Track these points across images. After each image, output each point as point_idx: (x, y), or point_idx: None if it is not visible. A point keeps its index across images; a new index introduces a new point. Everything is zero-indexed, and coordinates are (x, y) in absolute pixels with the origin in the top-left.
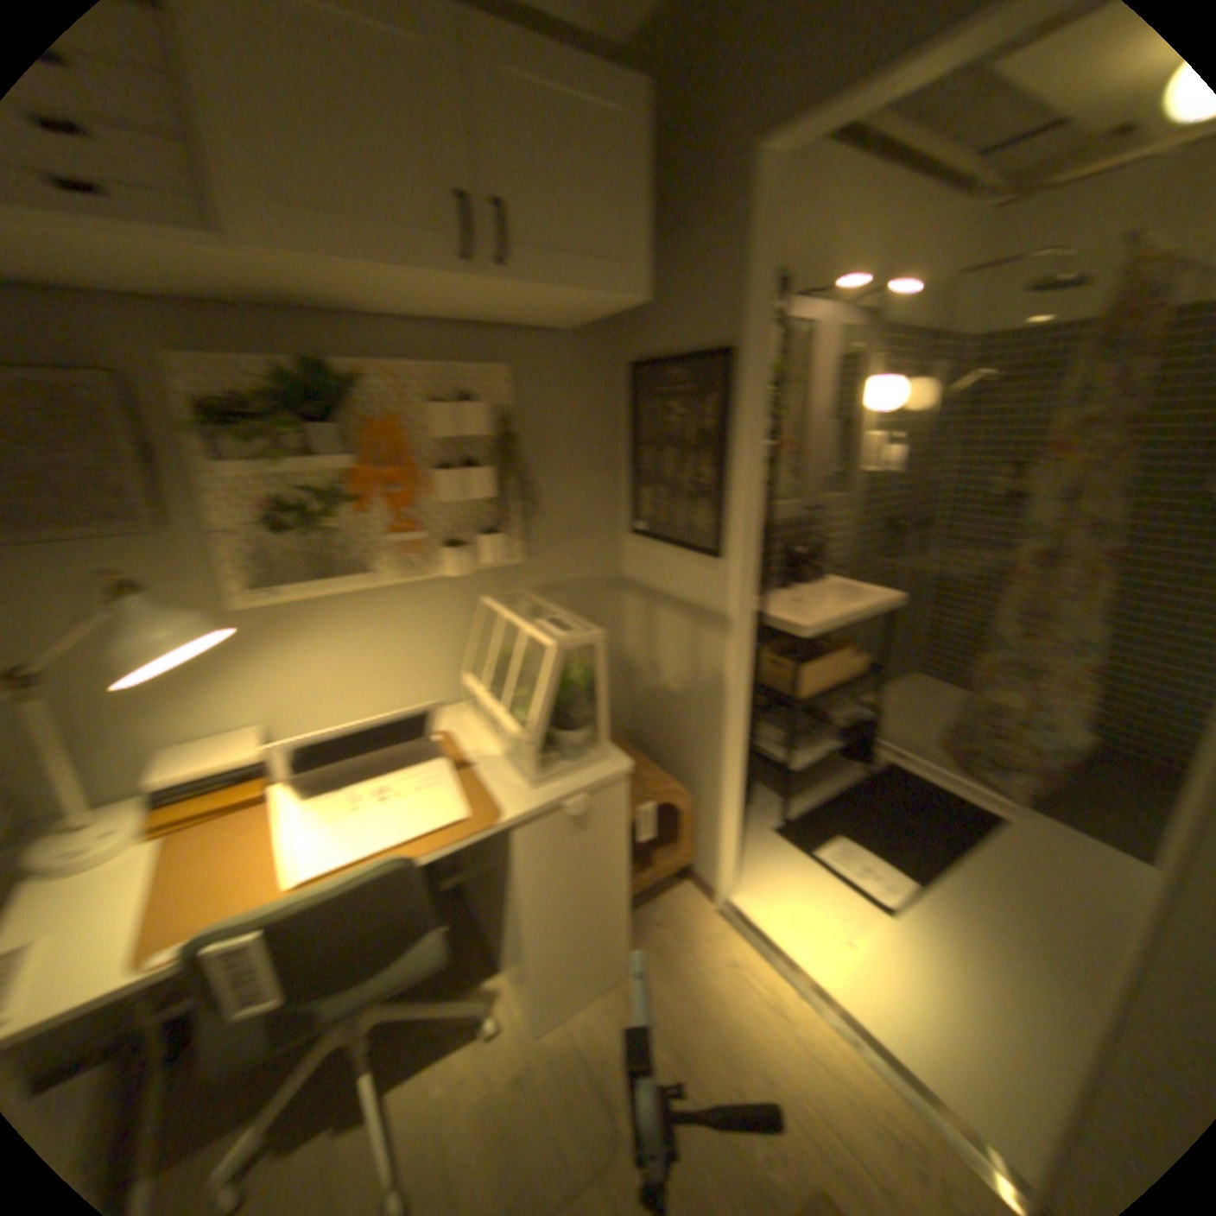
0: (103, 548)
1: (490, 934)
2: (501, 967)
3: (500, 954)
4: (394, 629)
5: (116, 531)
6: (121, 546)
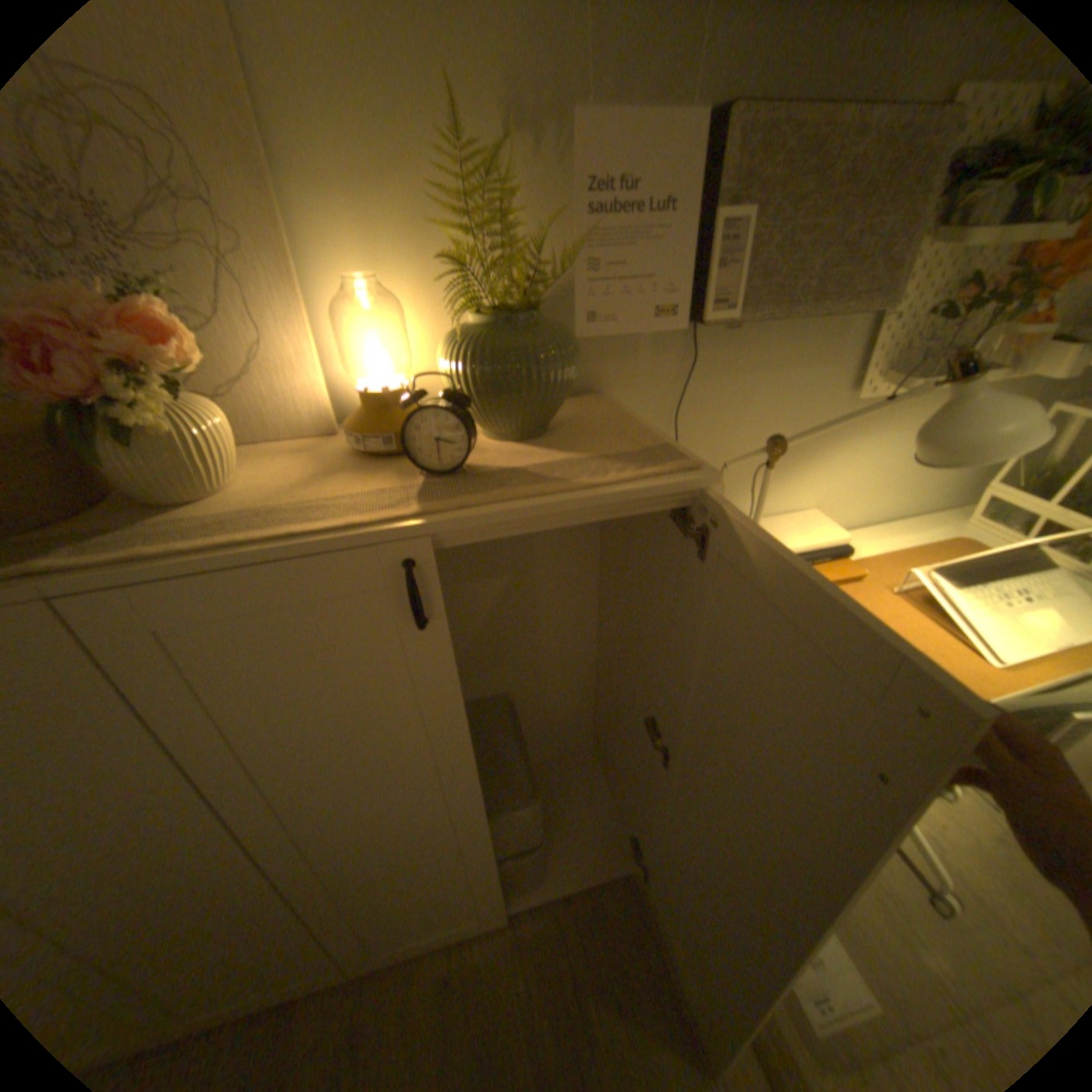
0: (810, 329)
1: None
2: None
3: None
4: None
5: (826, 312)
6: (822, 329)
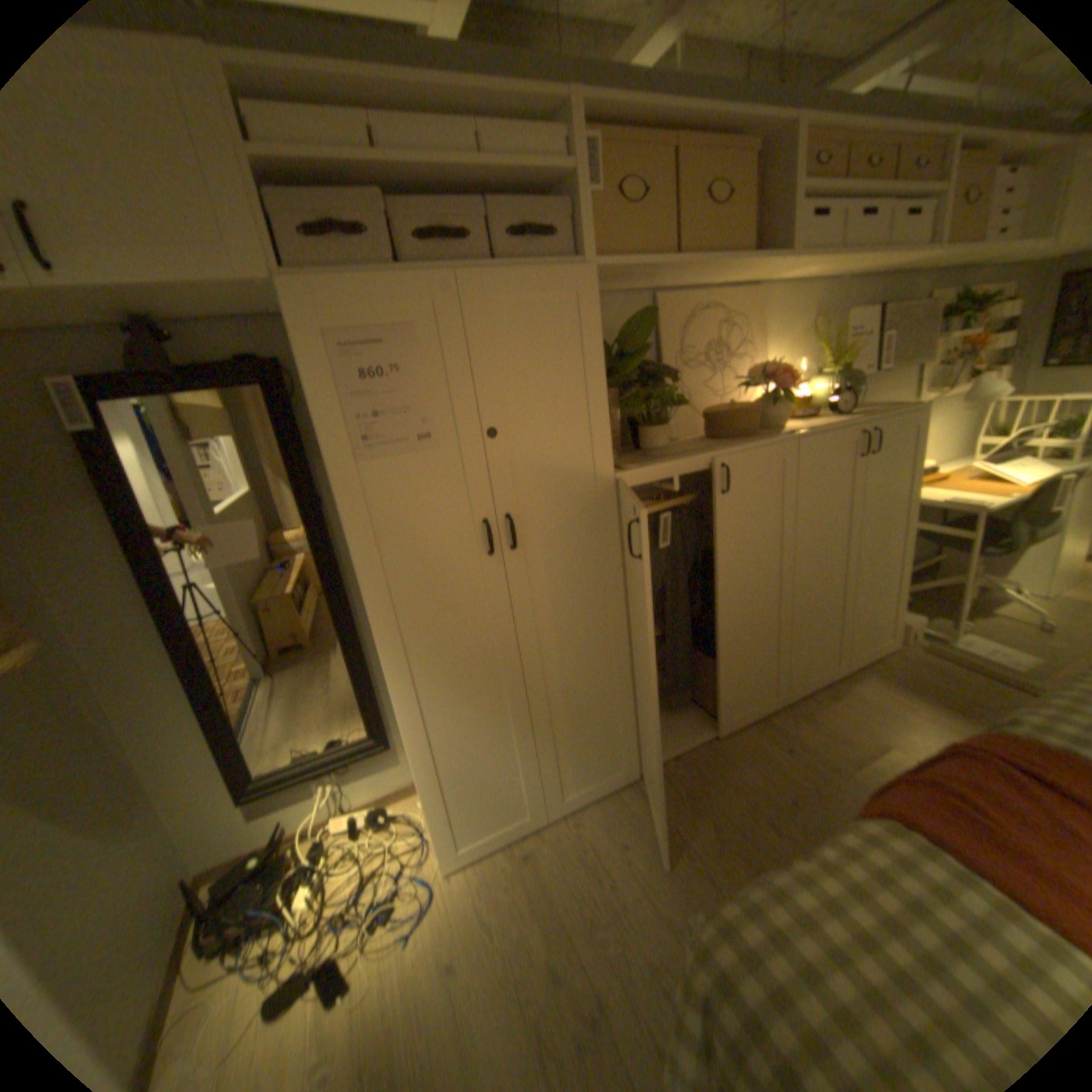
0: (899, 377)
1: (997, 569)
2: (1012, 580)
3: (1014, 572)
4: (952, 420)
5: (903, 370)
6: (902, 376)
